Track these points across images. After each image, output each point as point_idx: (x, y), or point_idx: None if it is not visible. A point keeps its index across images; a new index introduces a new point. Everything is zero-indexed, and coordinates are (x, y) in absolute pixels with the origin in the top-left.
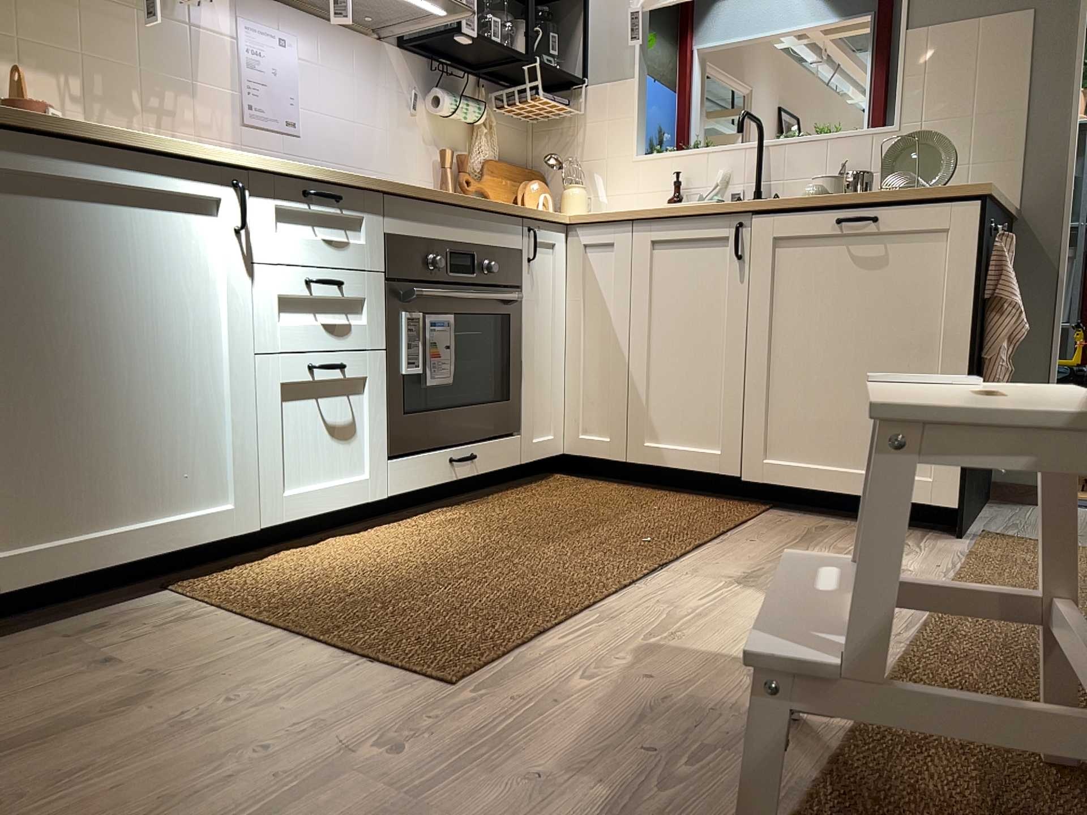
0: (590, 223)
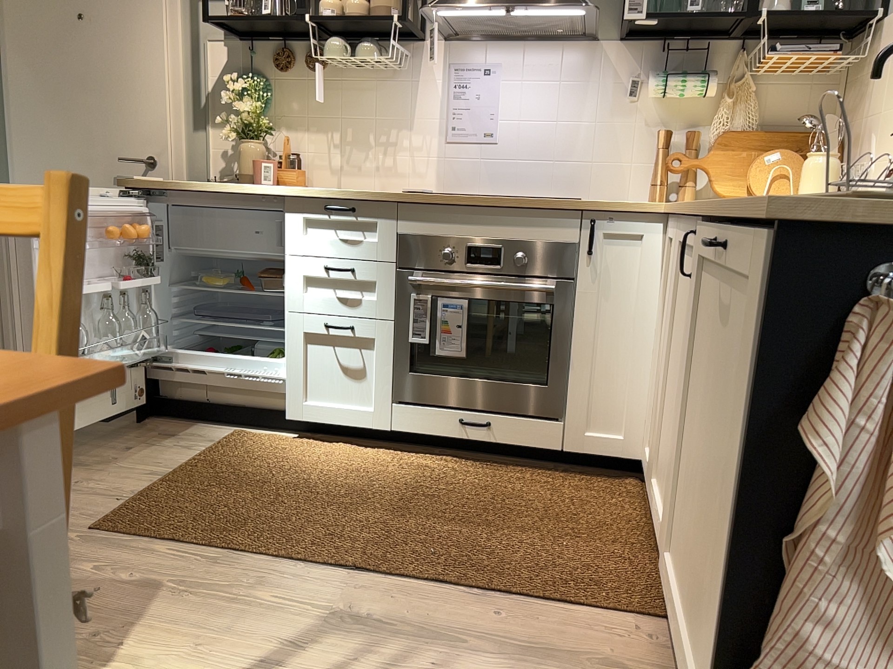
0: (671, 217)
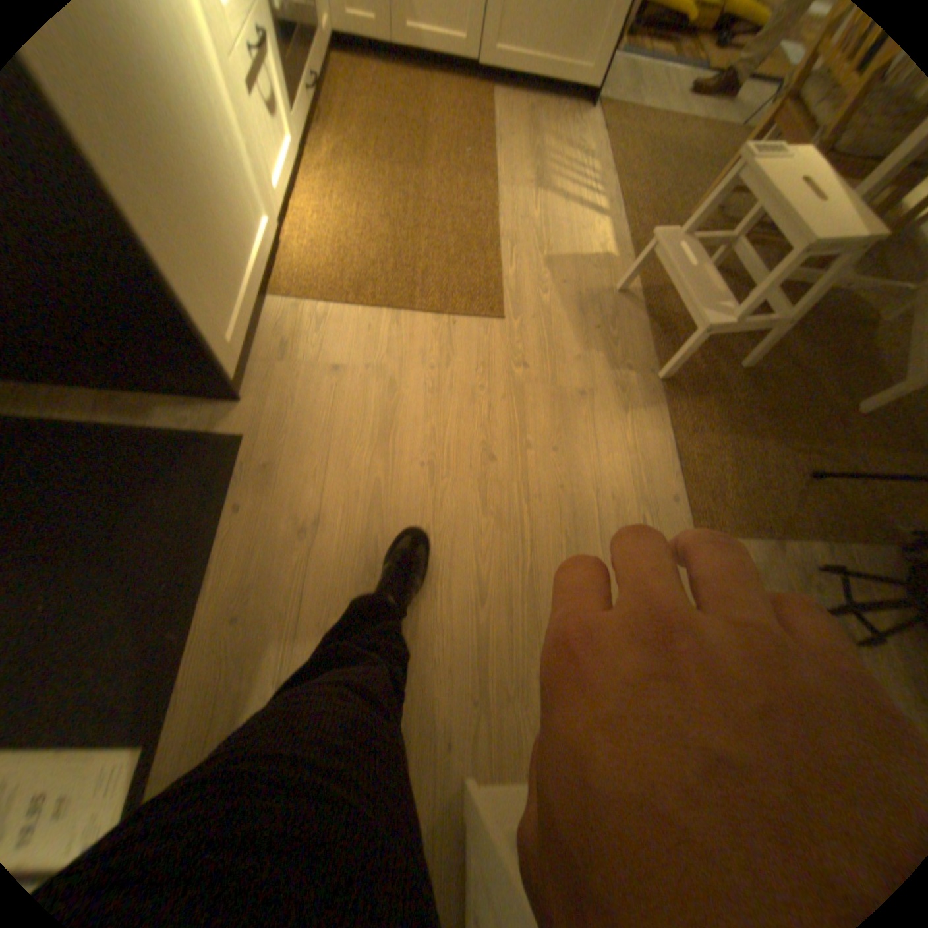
0: None
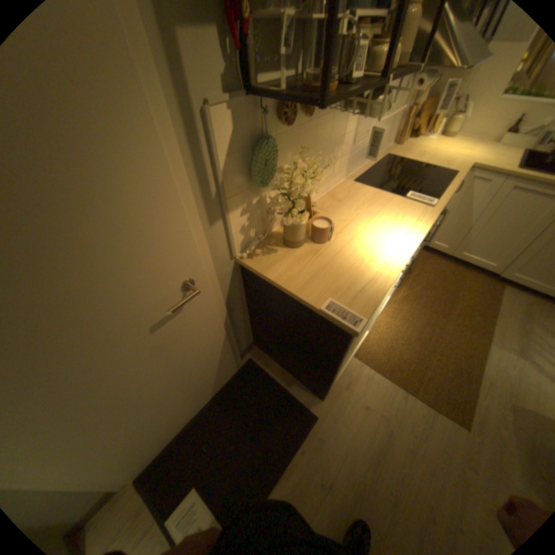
0: (484, 168)
